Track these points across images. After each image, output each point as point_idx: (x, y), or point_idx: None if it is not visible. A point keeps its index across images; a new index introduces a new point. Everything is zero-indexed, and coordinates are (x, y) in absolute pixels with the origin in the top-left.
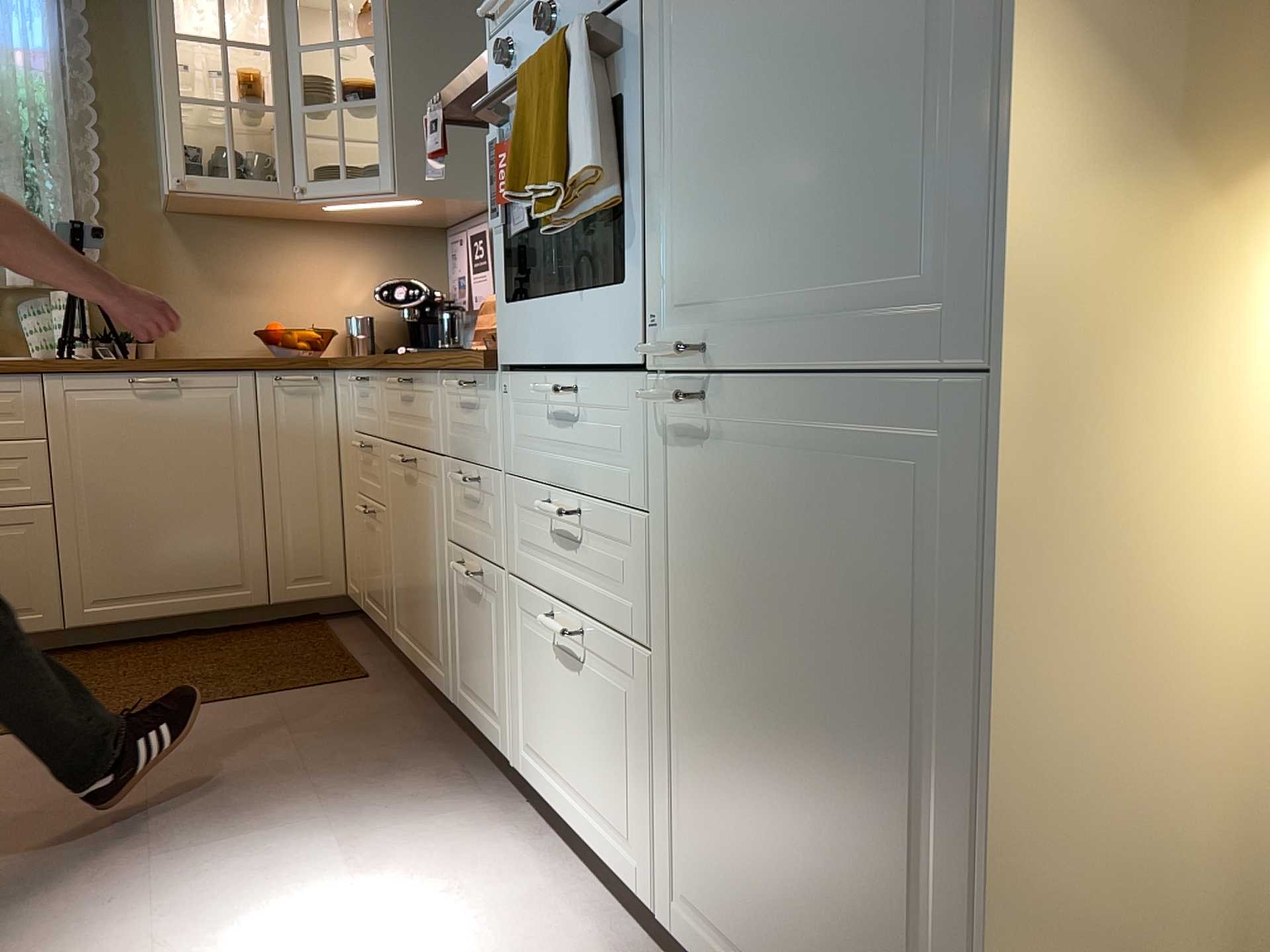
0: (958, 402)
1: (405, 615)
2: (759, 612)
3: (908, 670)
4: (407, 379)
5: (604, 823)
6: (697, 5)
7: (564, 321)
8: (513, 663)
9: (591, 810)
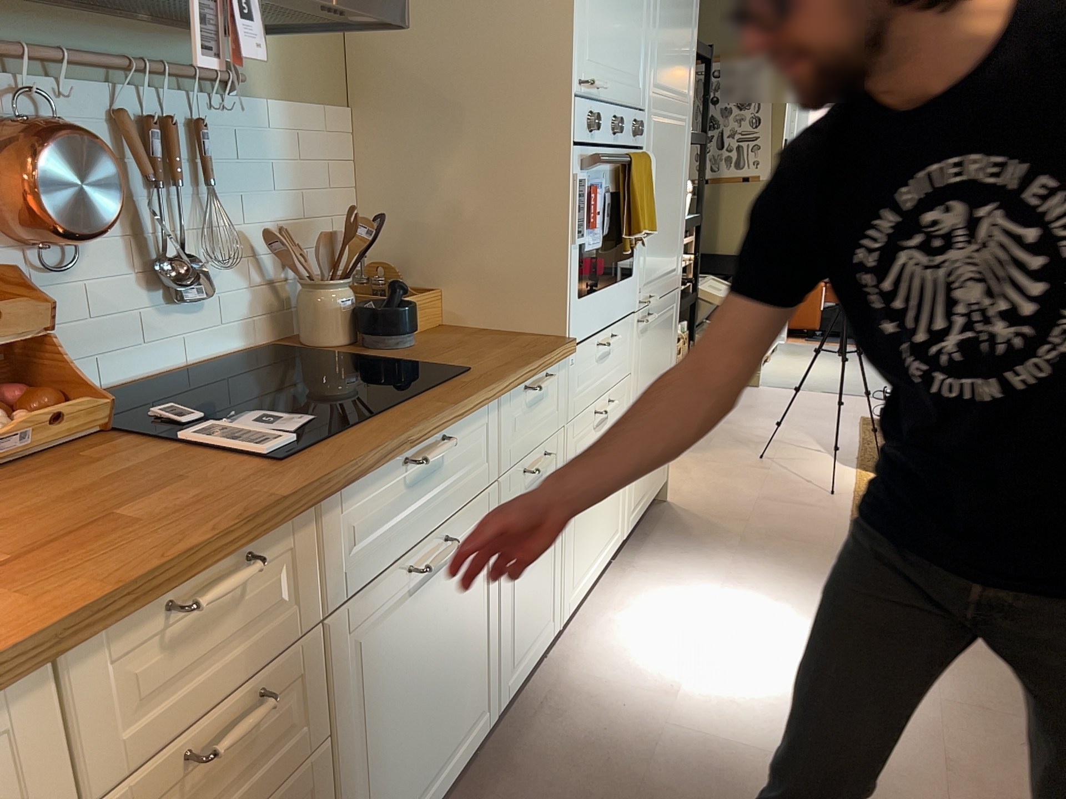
0: (676, 294)
1: (401, 796)
2: (652, 376)
3: (669, 361)
4: (442, 440)
5: (607, 543)
6: (655, 171)
7: (610, 300)
8: (564, 553)
9: (603, 548)
